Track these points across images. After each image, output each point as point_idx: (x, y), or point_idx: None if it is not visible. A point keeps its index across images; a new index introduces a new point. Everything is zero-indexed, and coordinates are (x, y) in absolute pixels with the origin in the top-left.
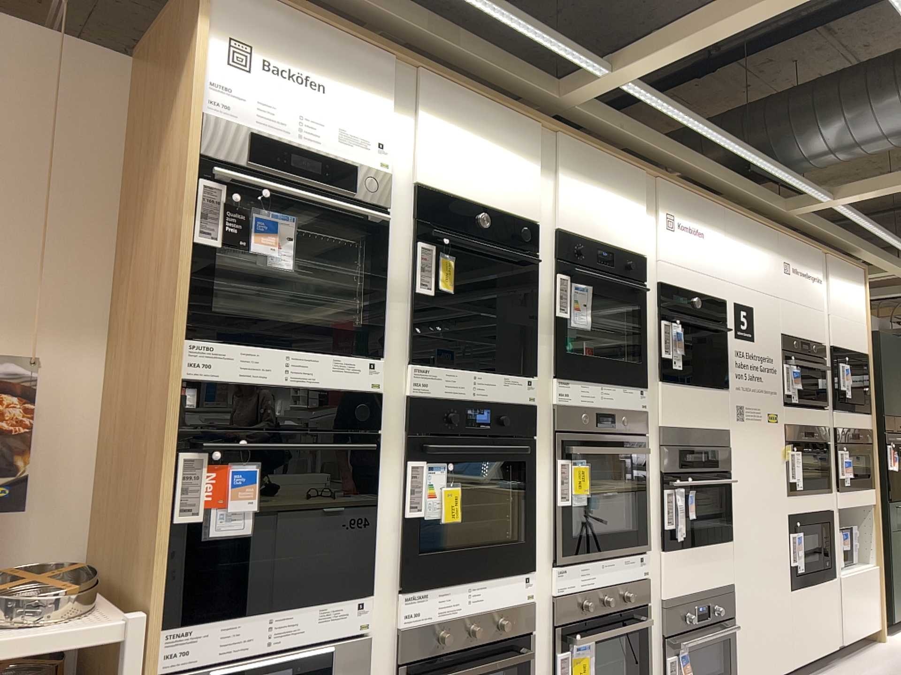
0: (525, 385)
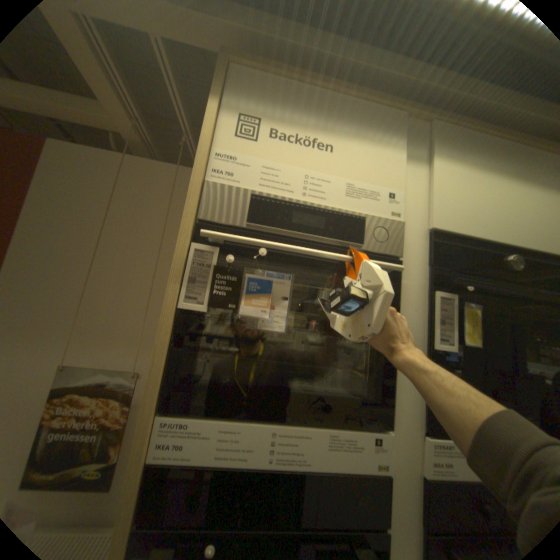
0: None
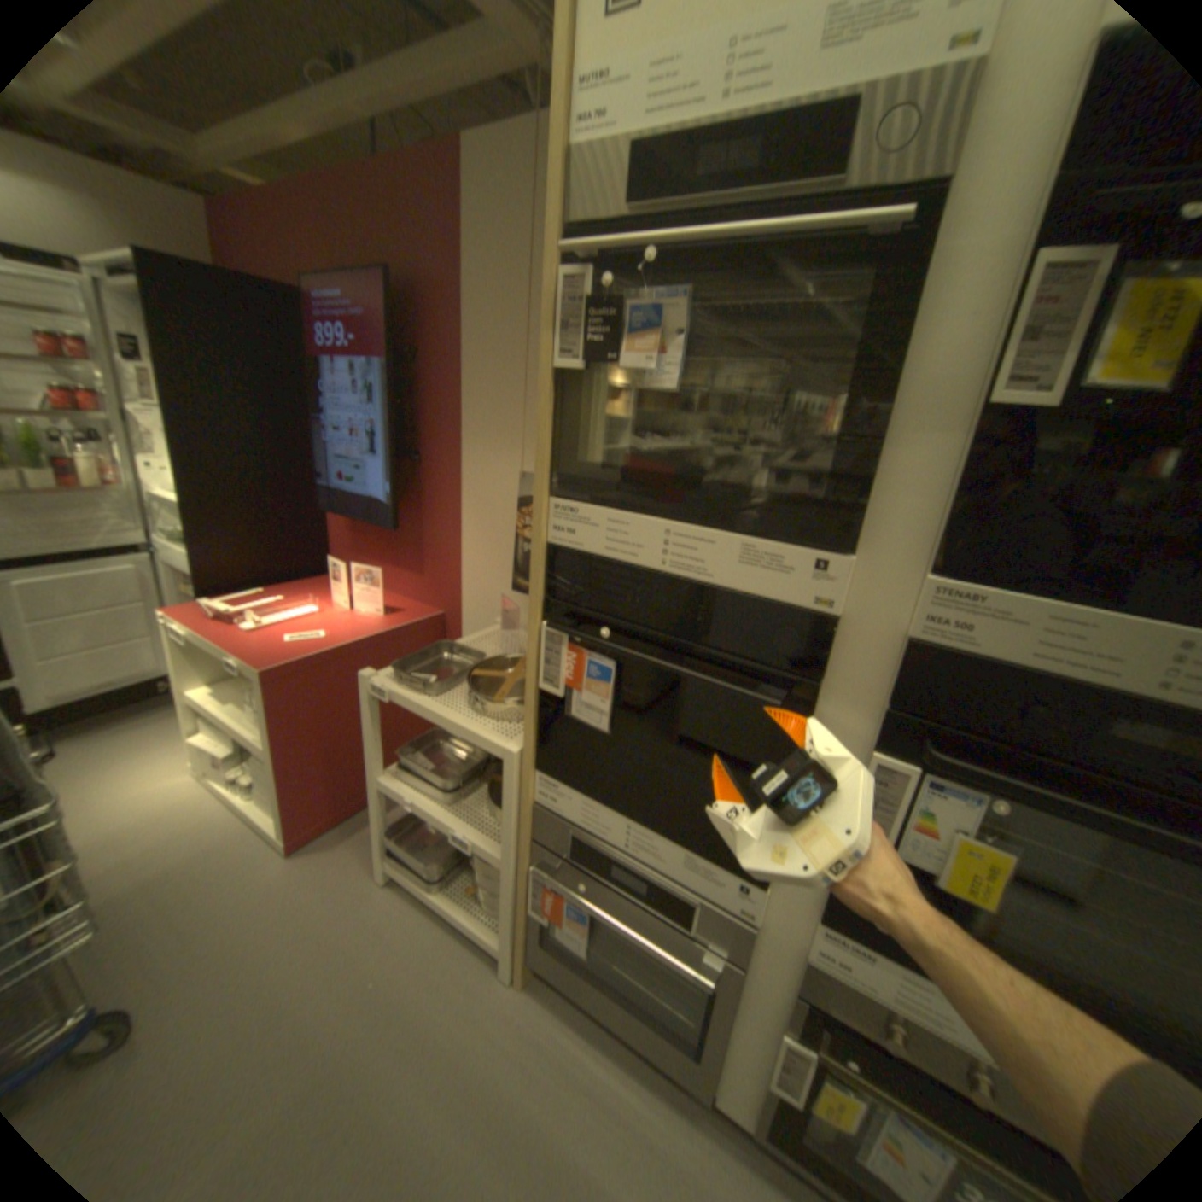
0: None
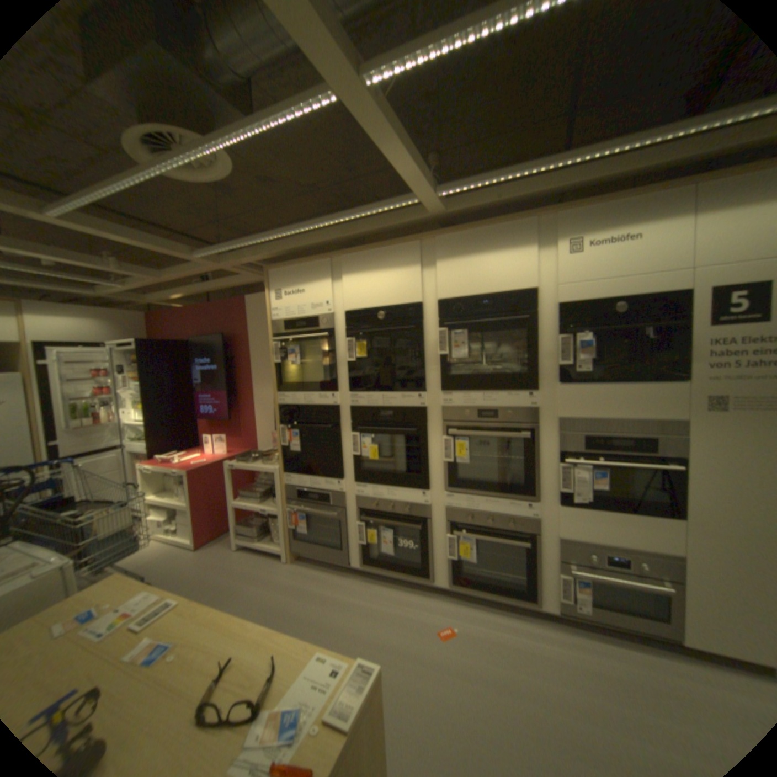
0: (417, 398)
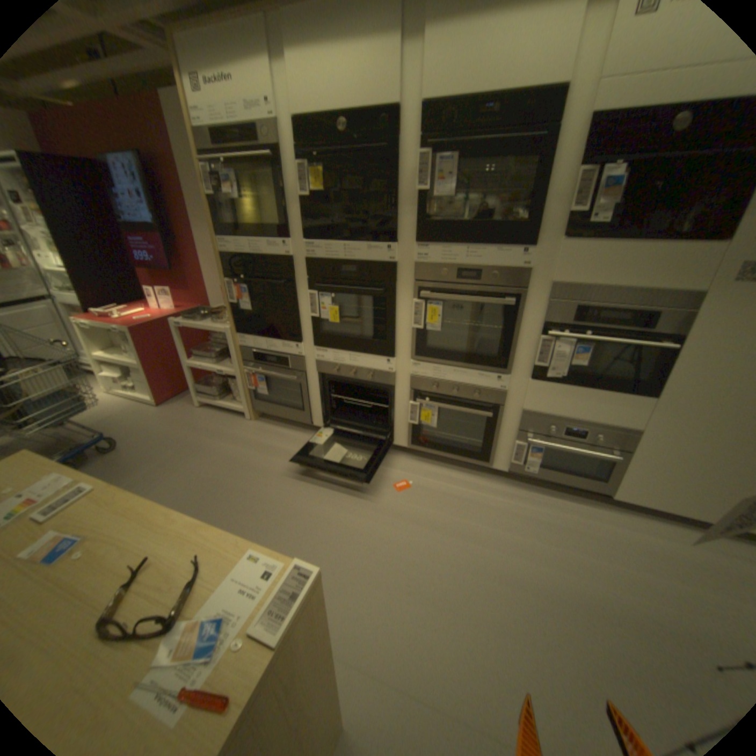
0: (386, 251)
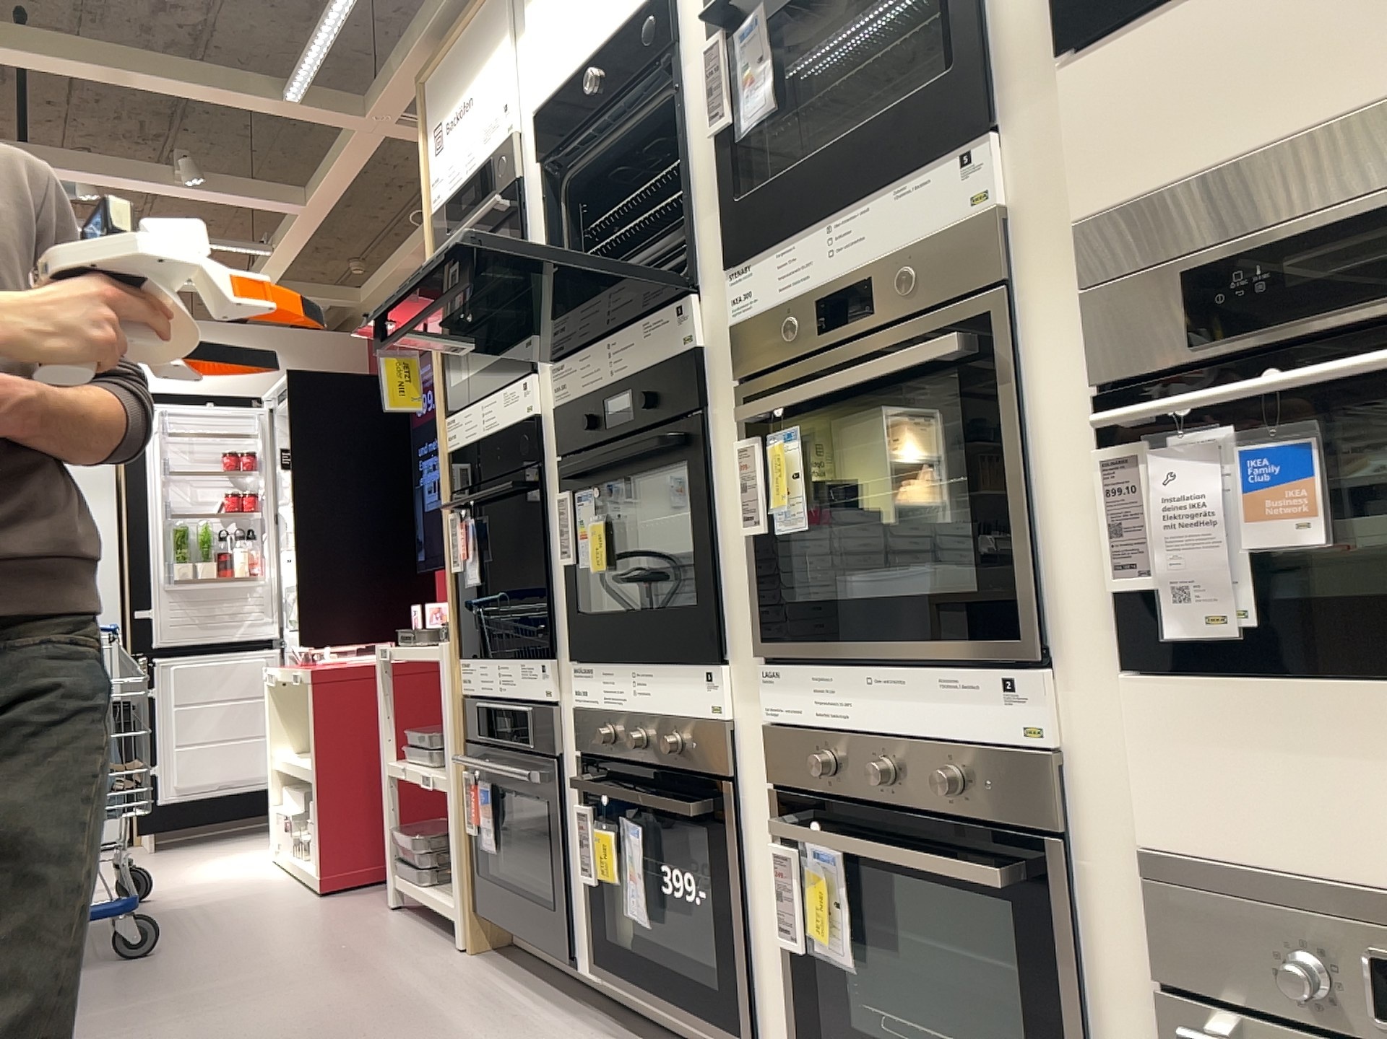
0: (675, 318)
